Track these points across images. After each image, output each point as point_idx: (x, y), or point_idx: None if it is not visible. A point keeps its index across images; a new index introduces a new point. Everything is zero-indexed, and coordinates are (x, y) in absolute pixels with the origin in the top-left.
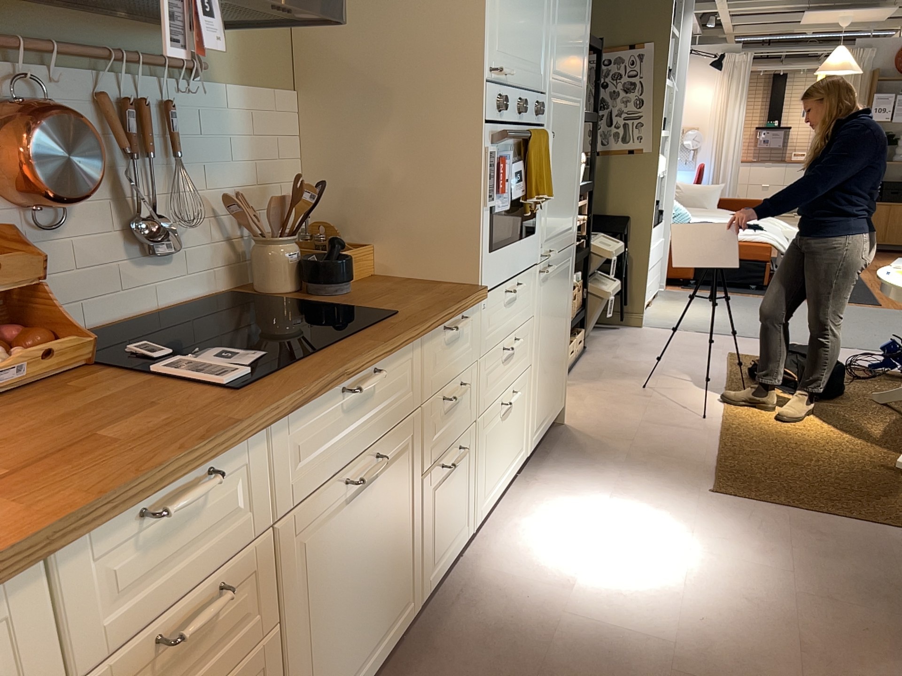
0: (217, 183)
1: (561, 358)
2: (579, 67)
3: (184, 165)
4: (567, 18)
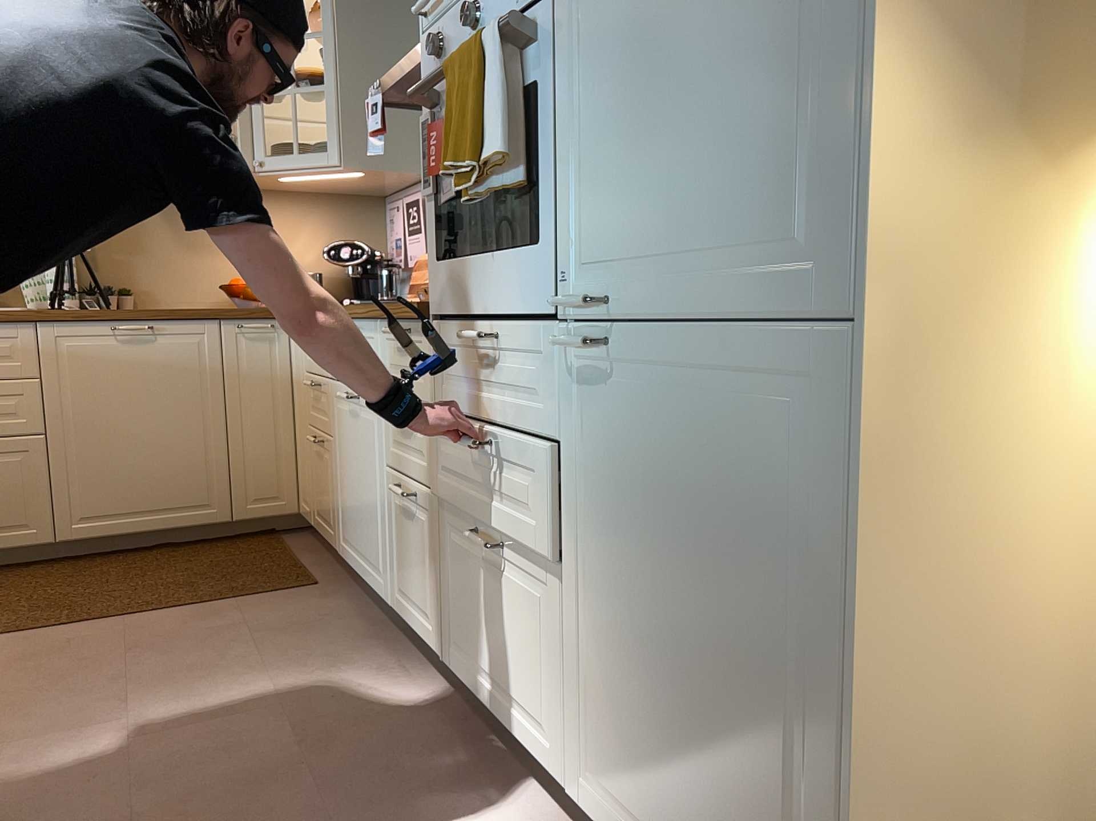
0: None
1: (764, 778)
2: None
3: None
4: None
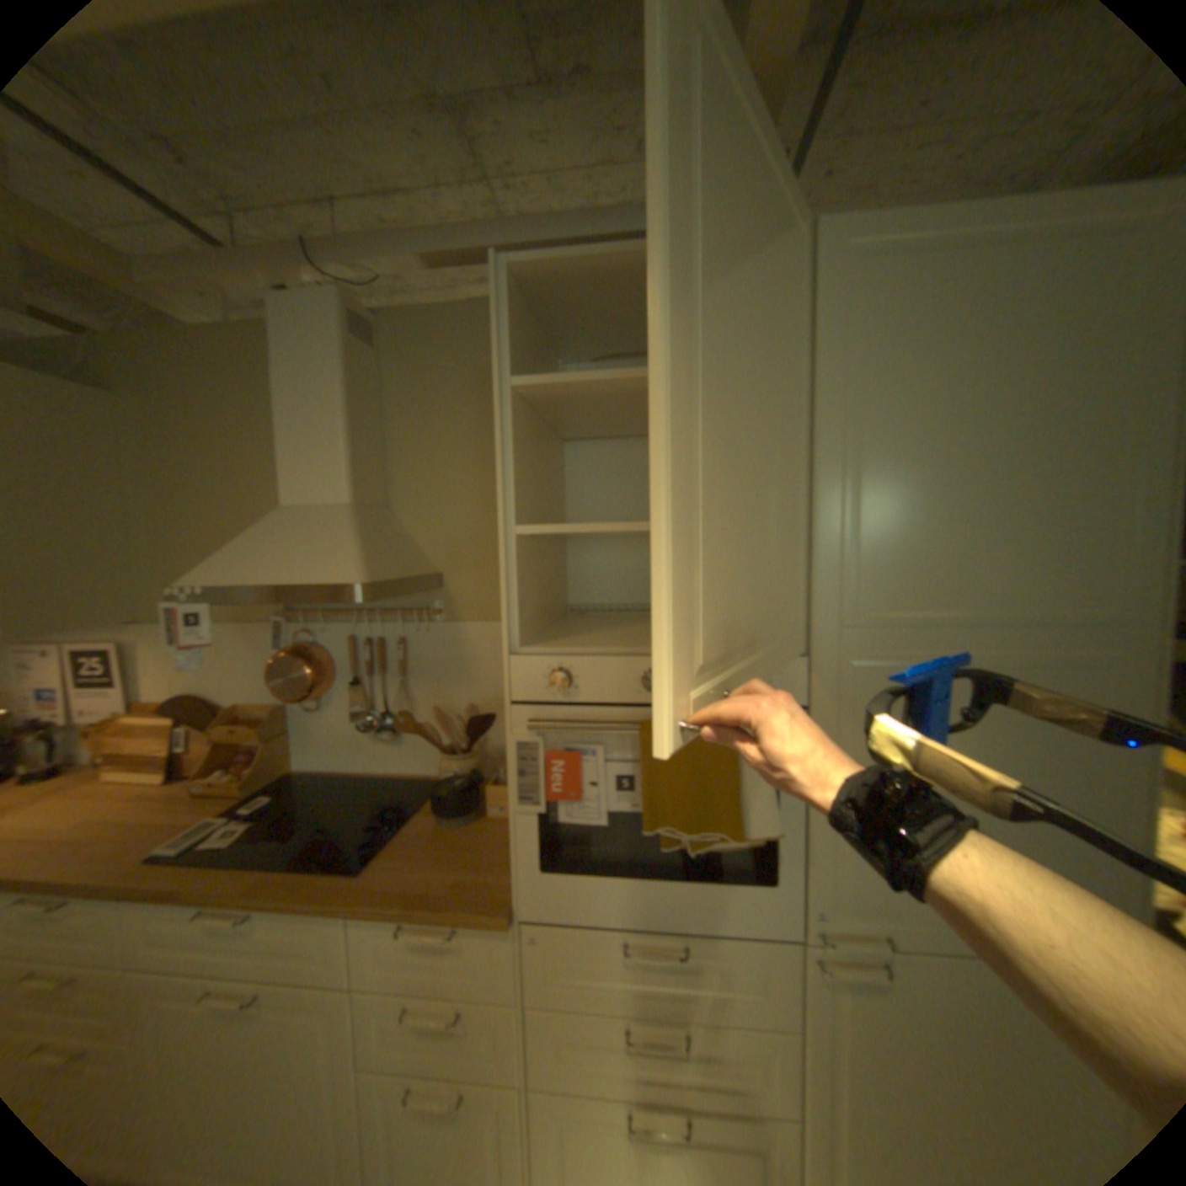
0: (448, 695)
1: None
2: (1074, 581)
3: (416, 679)
4: (932, 501)
